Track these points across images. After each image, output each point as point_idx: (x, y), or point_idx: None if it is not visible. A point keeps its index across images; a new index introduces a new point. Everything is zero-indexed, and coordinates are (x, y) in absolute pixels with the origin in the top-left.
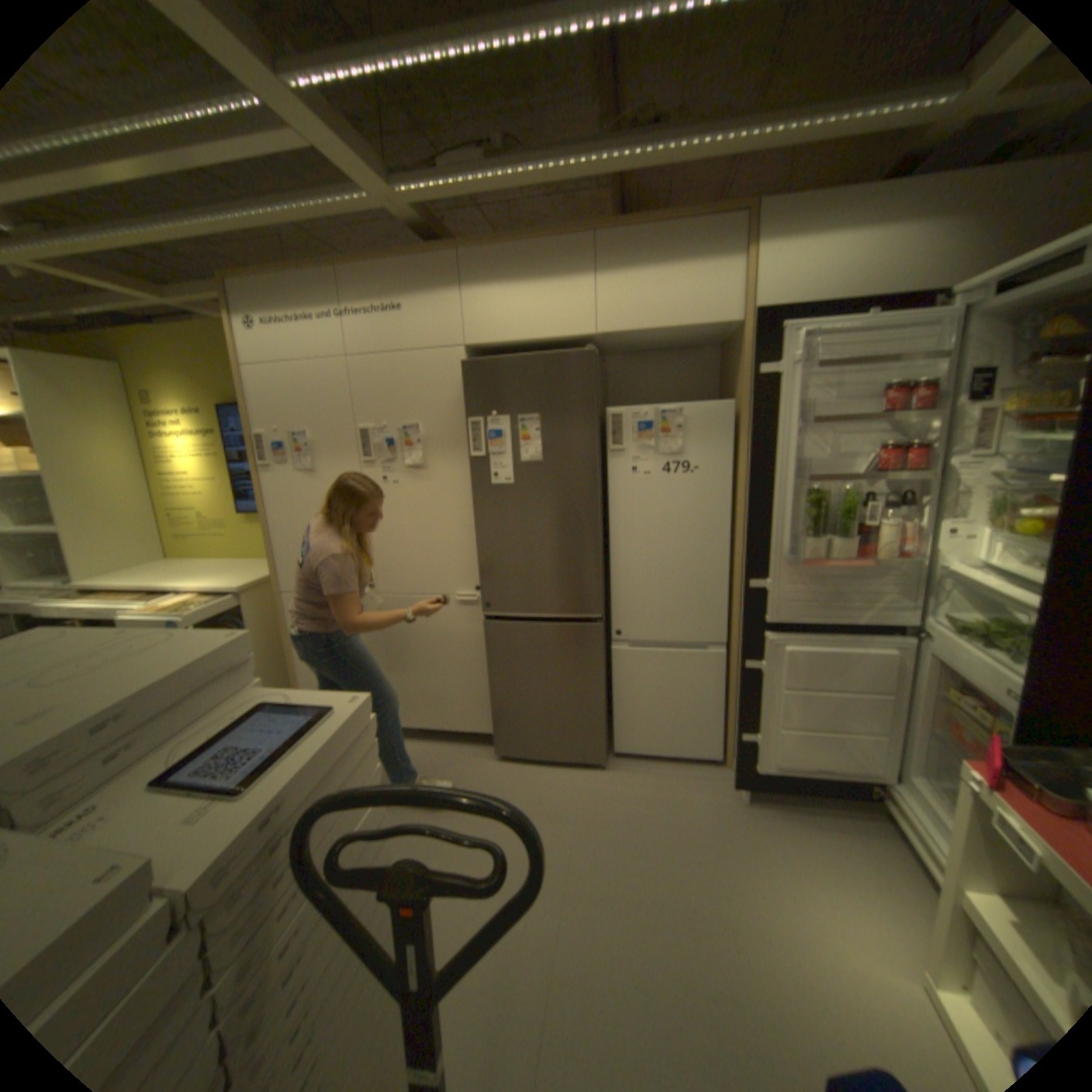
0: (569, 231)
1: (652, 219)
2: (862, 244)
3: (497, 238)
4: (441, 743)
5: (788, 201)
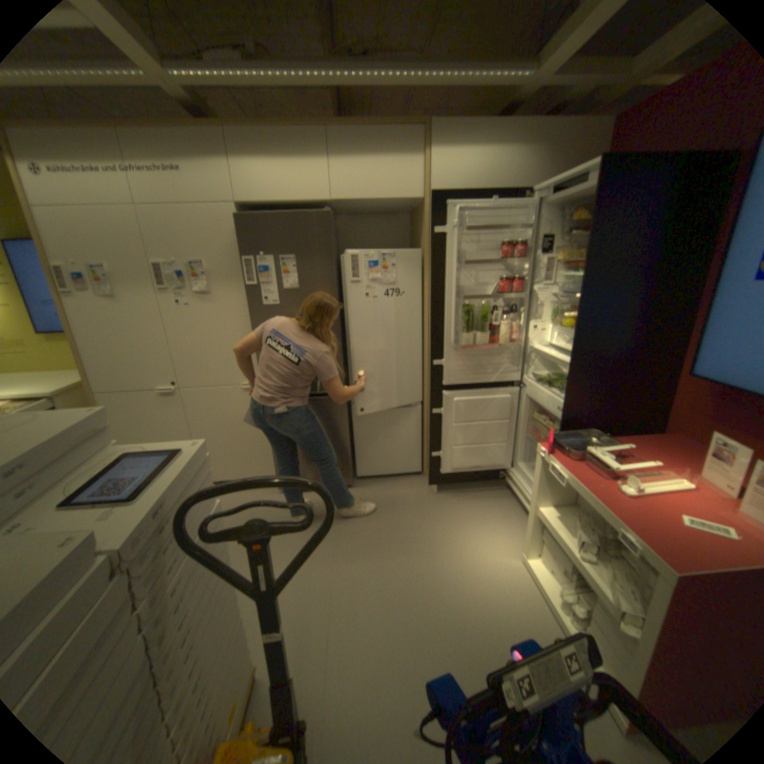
0: (308, 124)
1: (364, 123)
2: (488, 155)
3: (254, 122)
4: None
5: (447, 122)
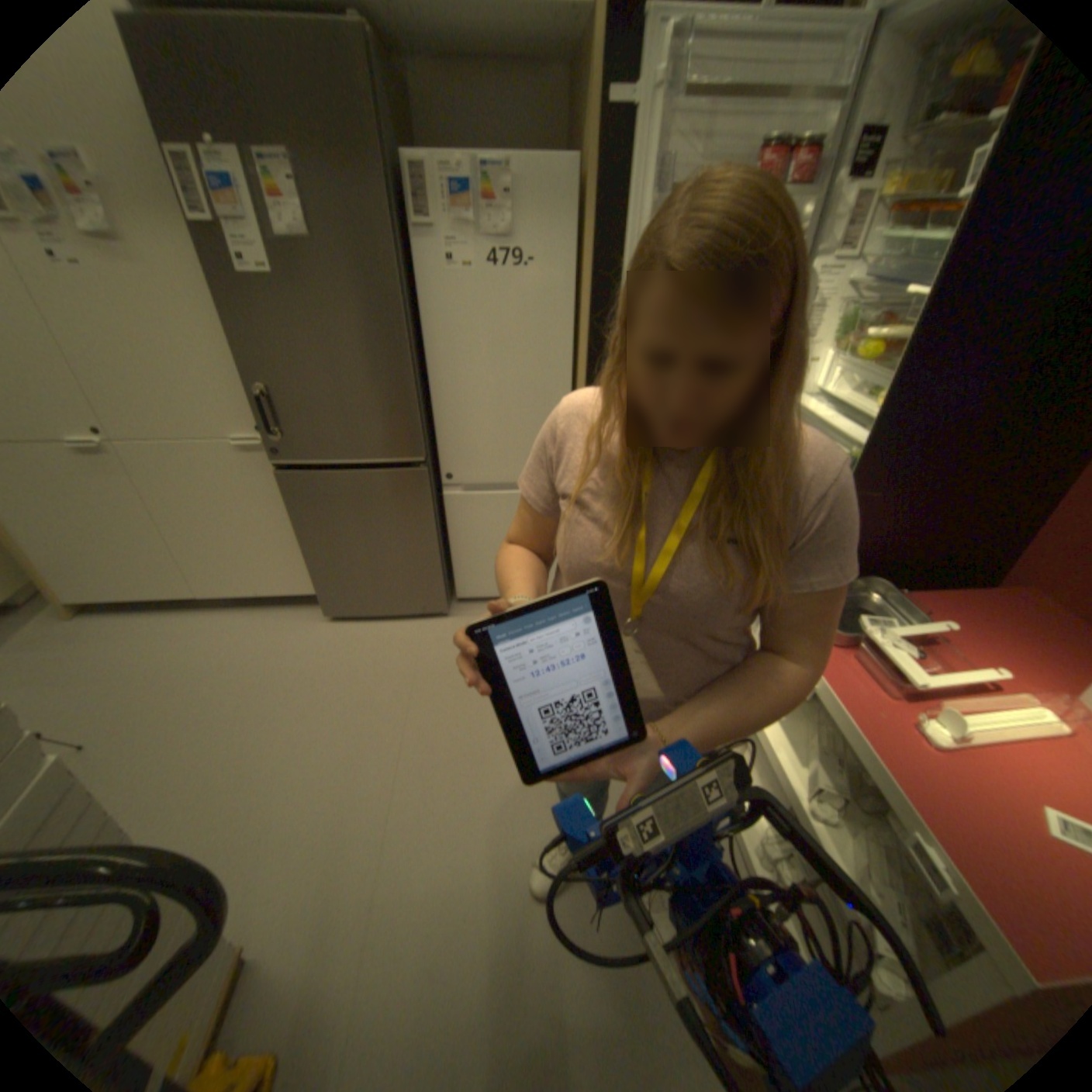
0: None
1: None
2: None
3: None
4: (260, 610)
5: None
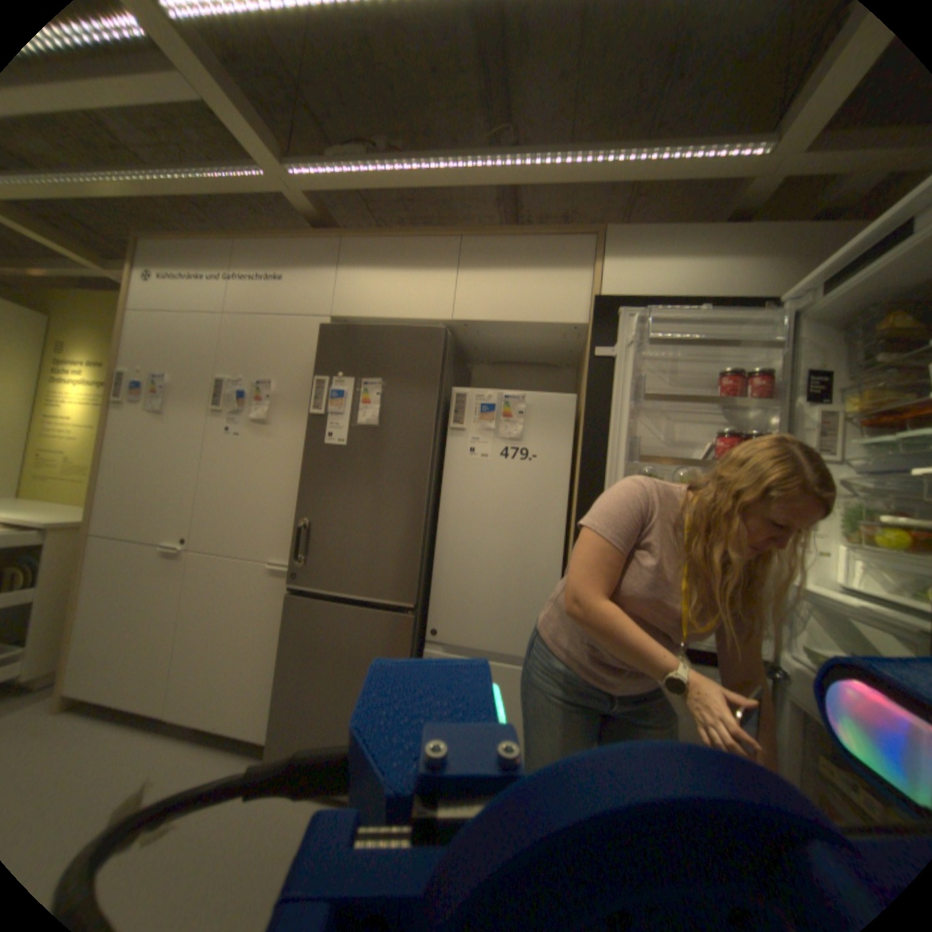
0: (438, 233)
1: (511, 231)
2: (696, 269)
3: (376, 232)
4: (210, 751)
5: (629, 228)
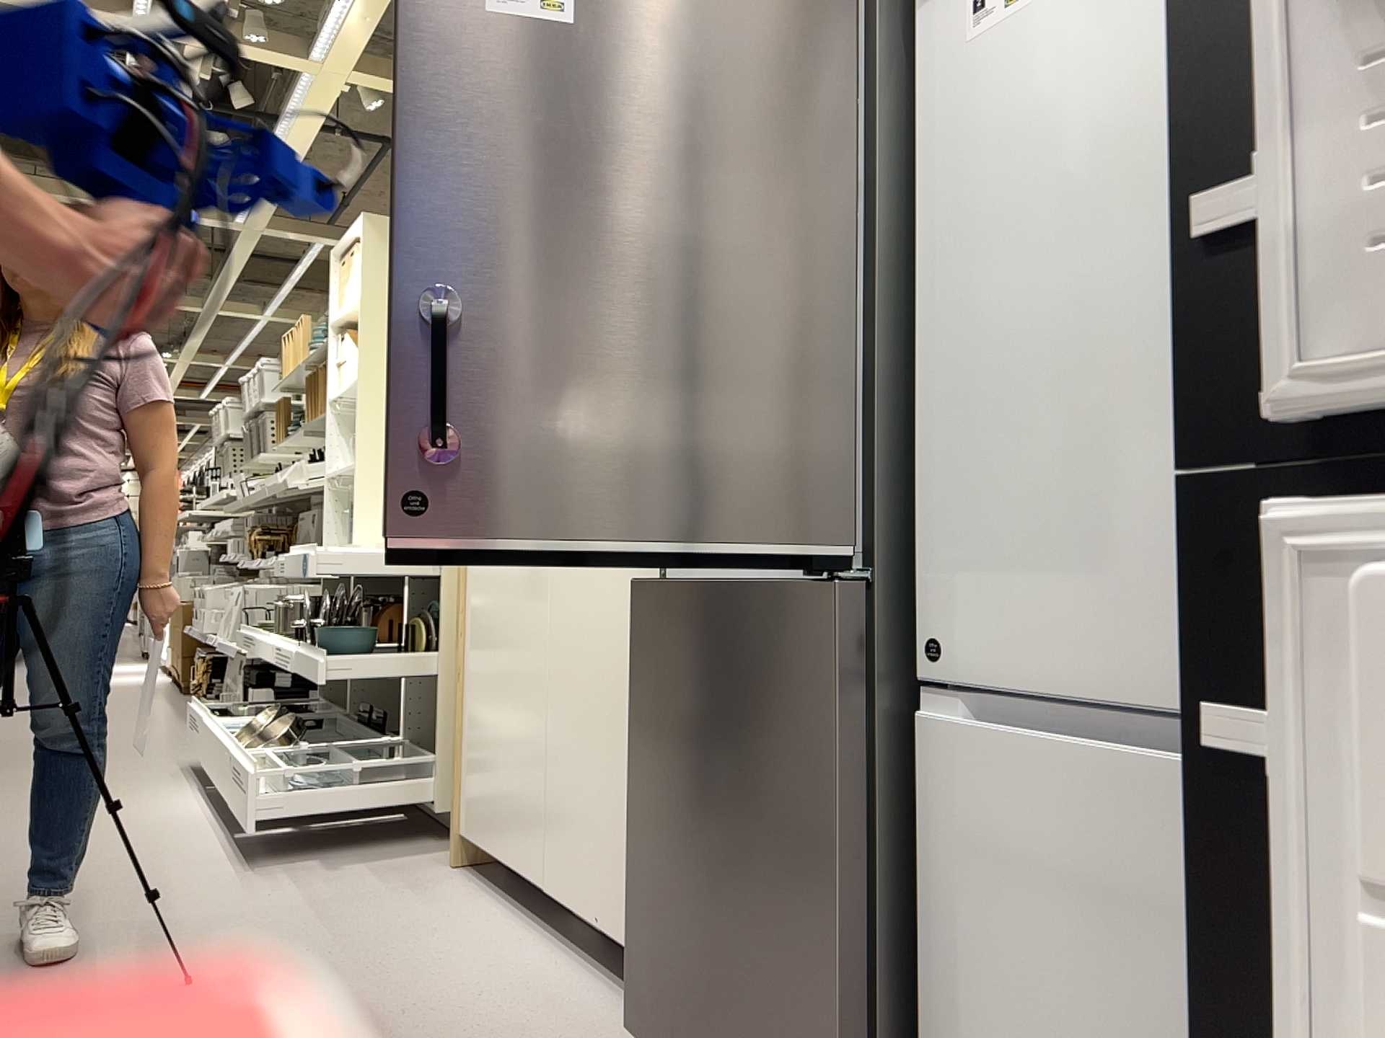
0: None
1: None
2: None
3: None
4: (599, 973)
5: None
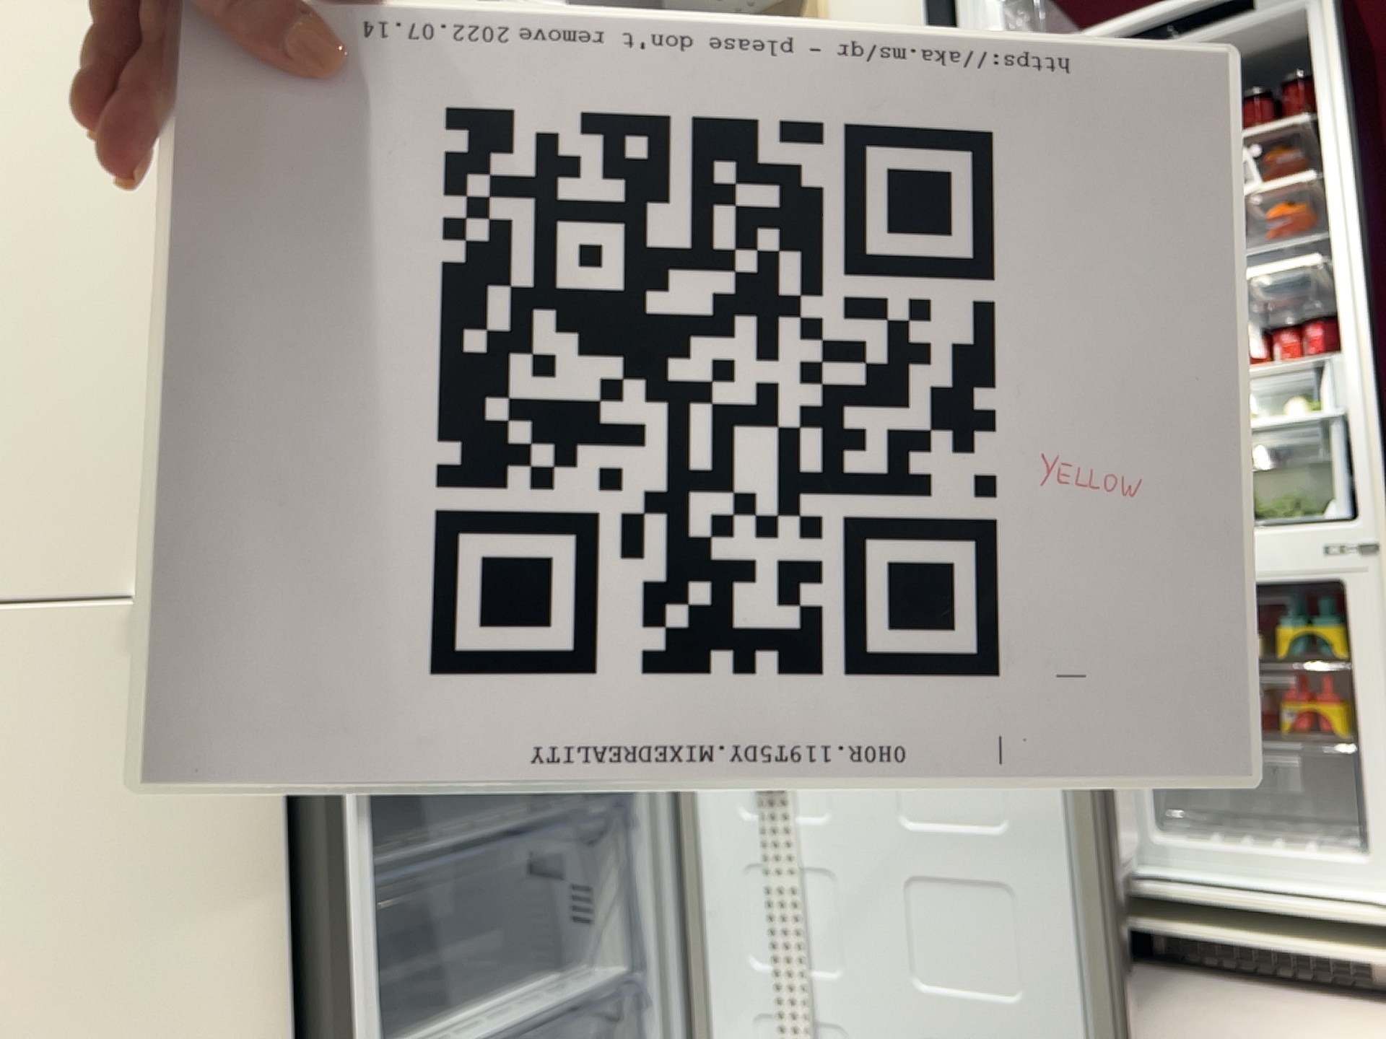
0: None
1: None
2: None
3: None
4: None
5: None
